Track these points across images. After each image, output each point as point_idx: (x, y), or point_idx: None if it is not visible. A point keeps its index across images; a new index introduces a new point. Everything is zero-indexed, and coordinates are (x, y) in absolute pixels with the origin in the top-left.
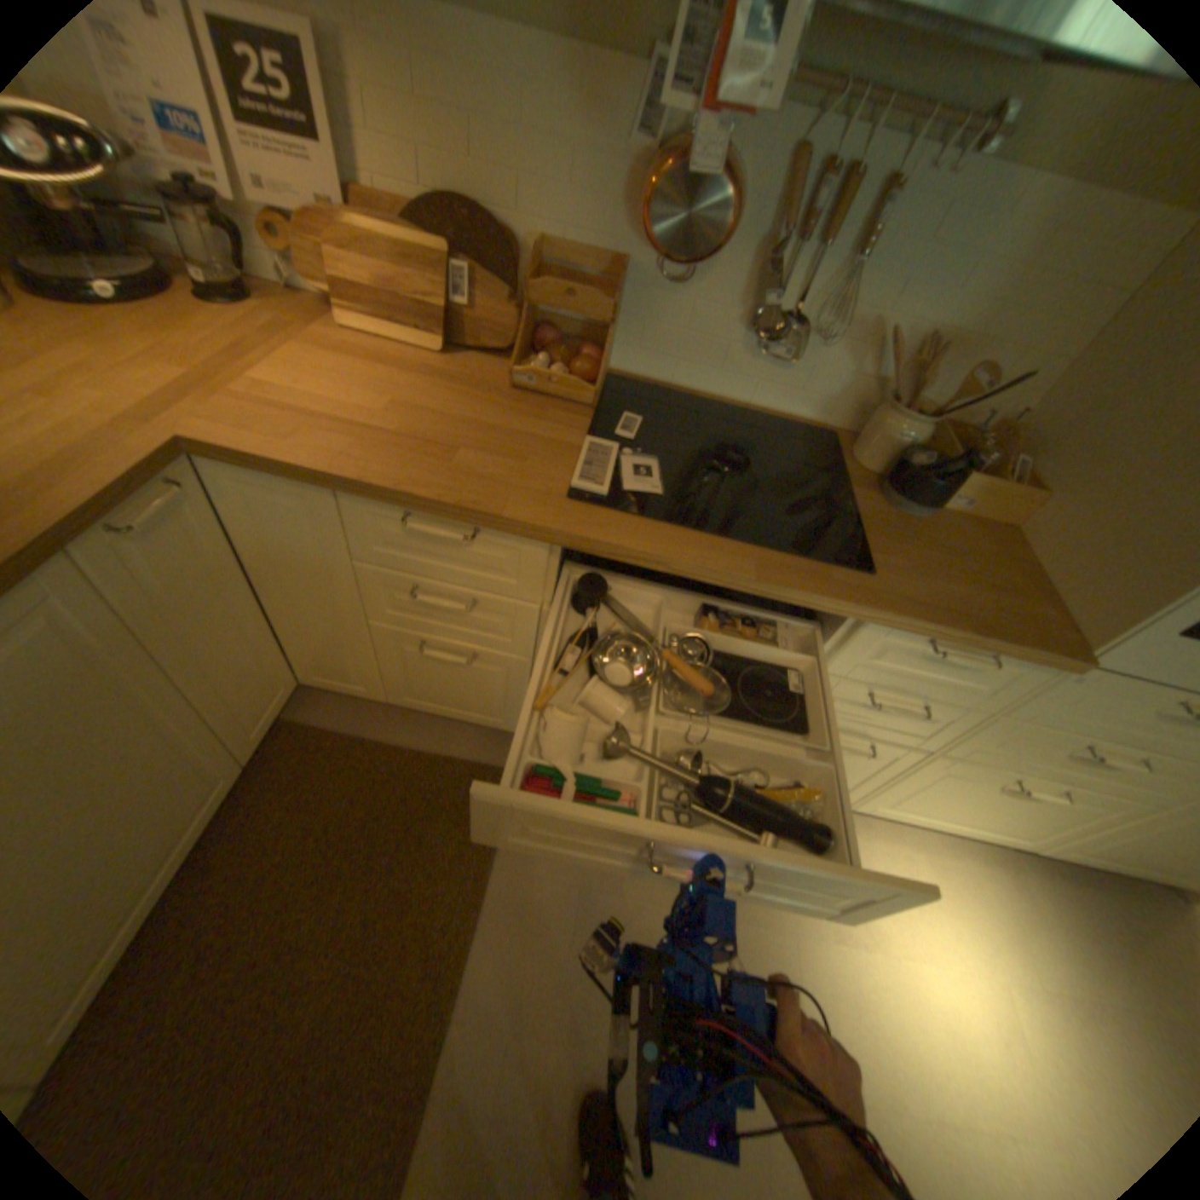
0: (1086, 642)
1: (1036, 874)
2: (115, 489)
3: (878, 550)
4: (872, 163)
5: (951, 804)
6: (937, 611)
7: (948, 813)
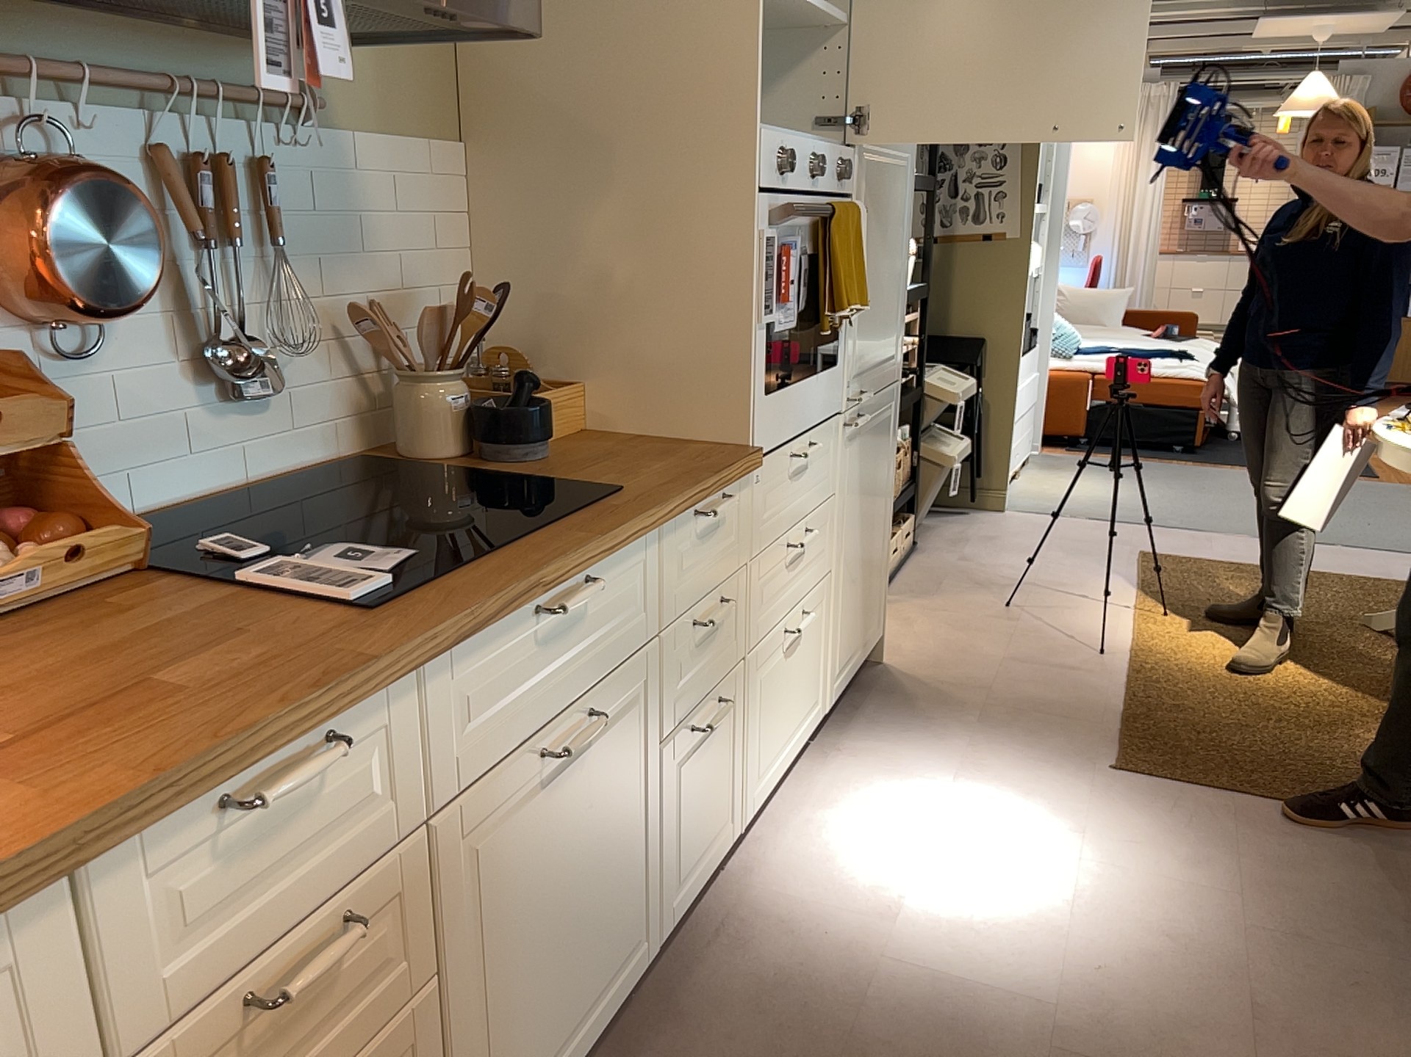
0: (737, 445)
1: (837, 736)
2: None
3: (586, 481)
4: (237, 159)
5: (775, 715)
6: (682, 479)
7: (778, 730)
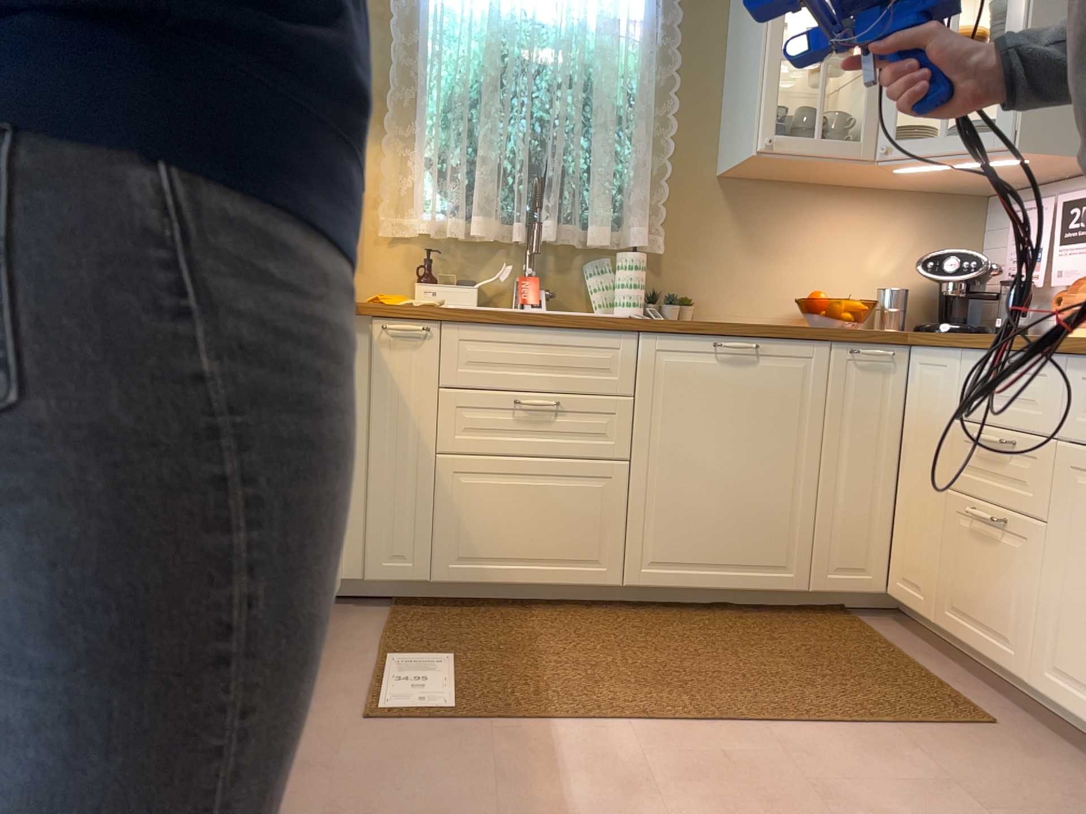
0: None
1: None
2: (867, 333)
3: None
4: None
5: None
6: None
7: None
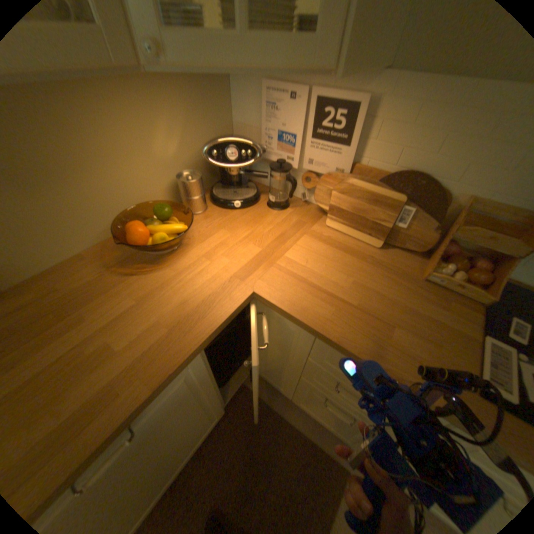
0: None
1: None
2: (227, 321)
3: None
4: None
5: None
6: None
7: None
